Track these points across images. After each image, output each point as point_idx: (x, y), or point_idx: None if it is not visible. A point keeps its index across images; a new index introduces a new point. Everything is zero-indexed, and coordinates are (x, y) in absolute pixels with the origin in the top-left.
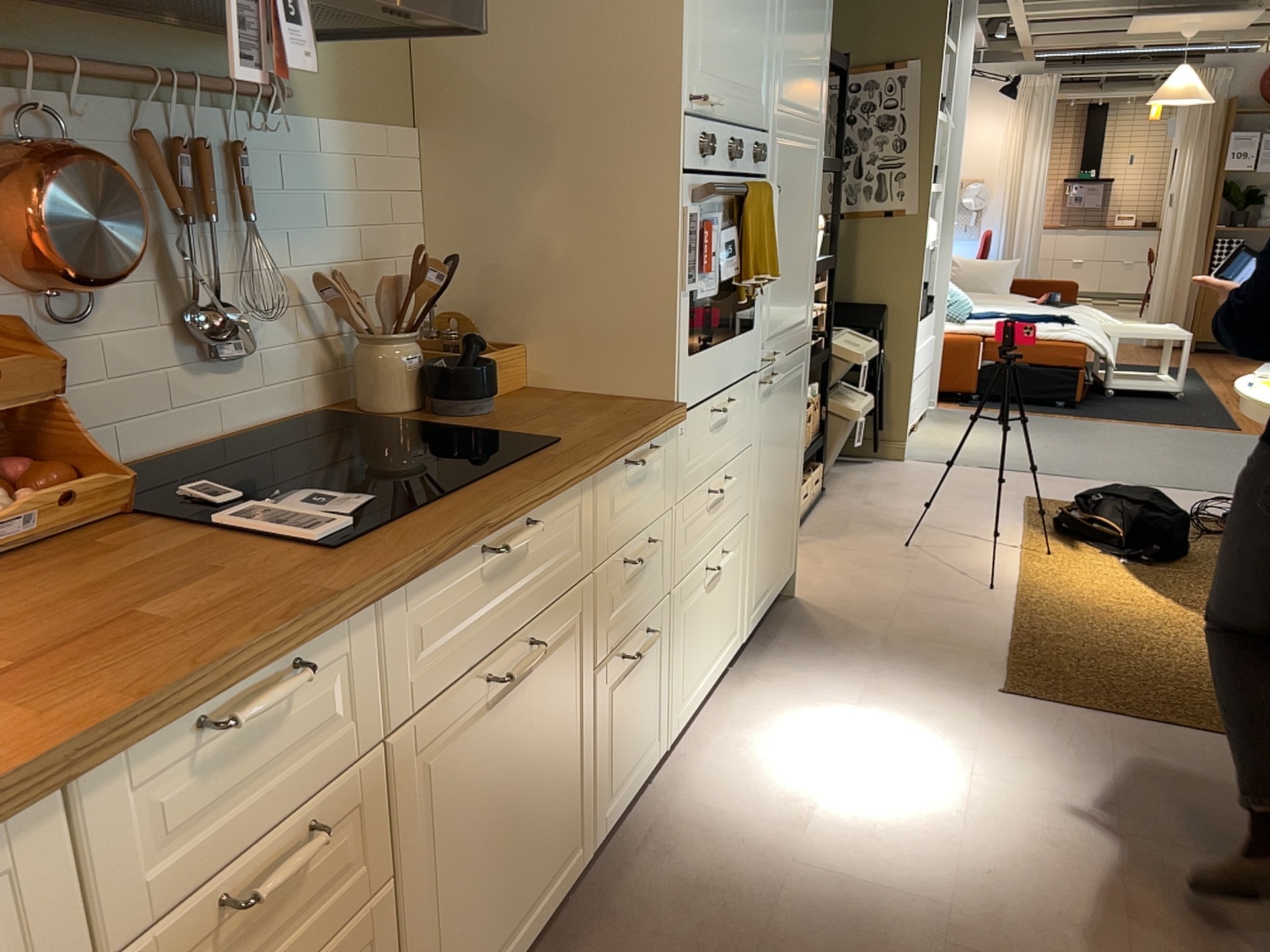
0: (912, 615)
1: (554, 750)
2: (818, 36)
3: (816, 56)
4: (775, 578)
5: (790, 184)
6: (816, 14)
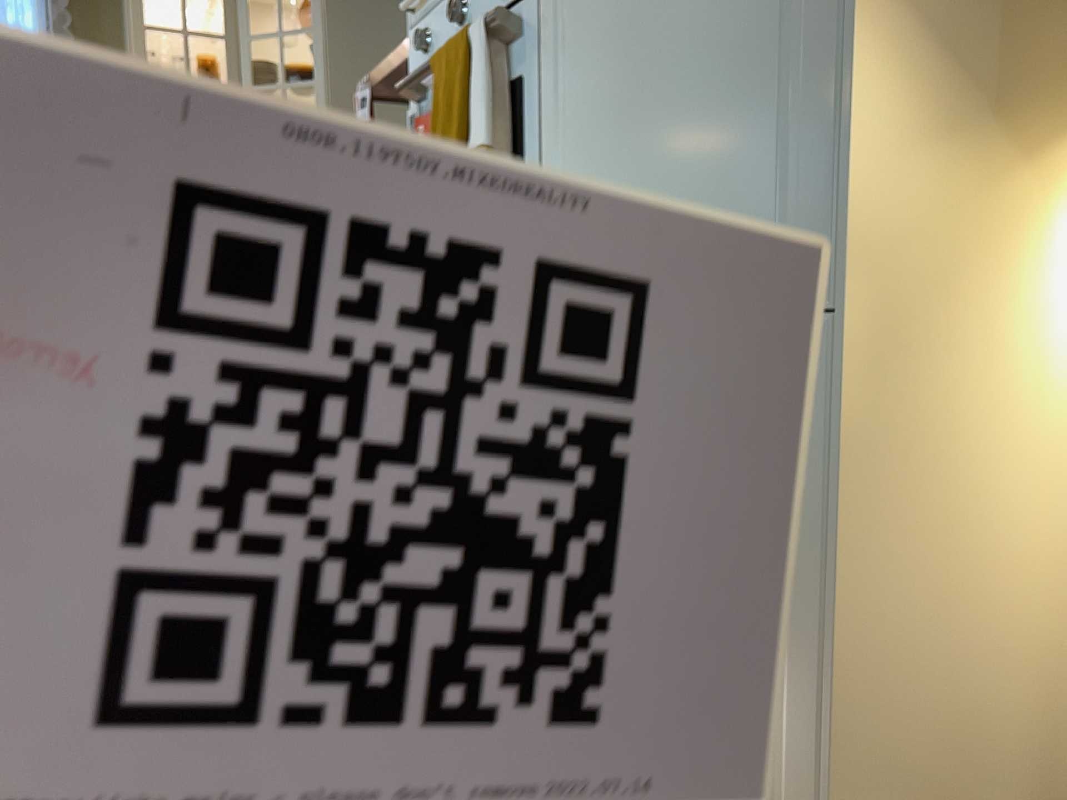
0: None
1: None
2: None
3: None
4: None
5: None
6: None
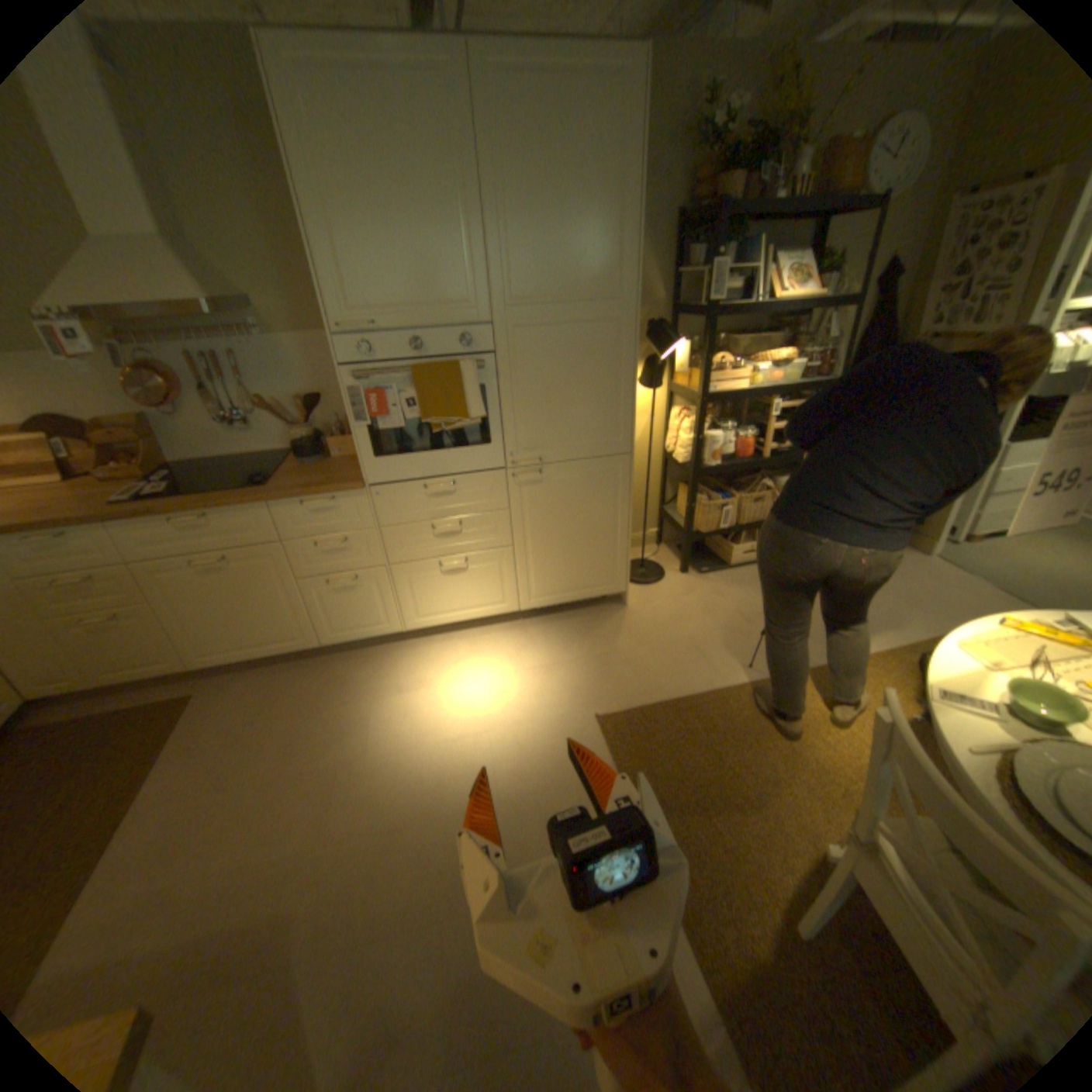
0: (659, 651)
1: (264, 599)
2: (595, 233)
3: (595, 249)
4: (577, 588)
5: (546, 352)
6: (584, 217)
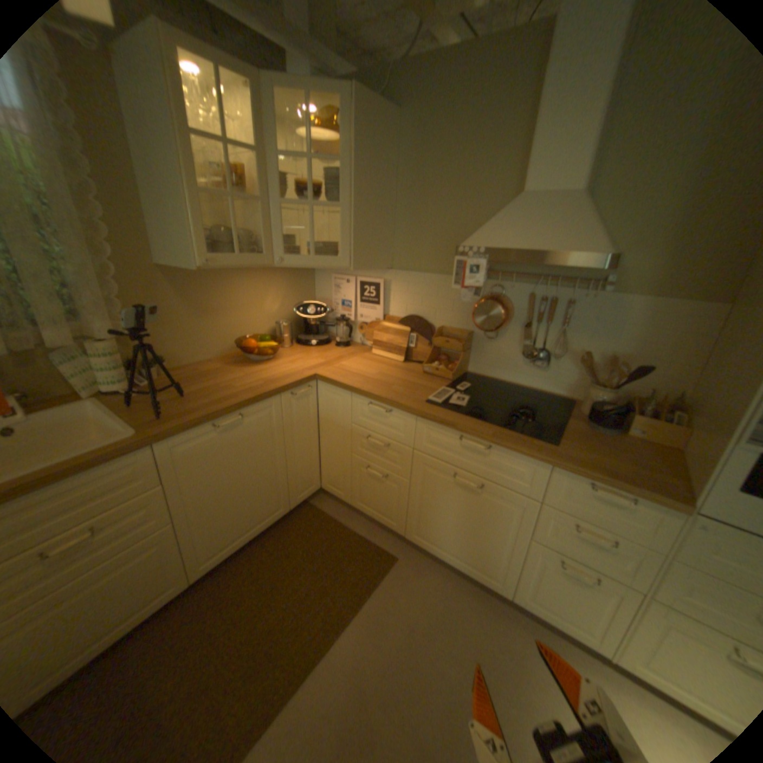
0: None
1: (492, 535)
2: None
3: None
4: None
5: None
6: None
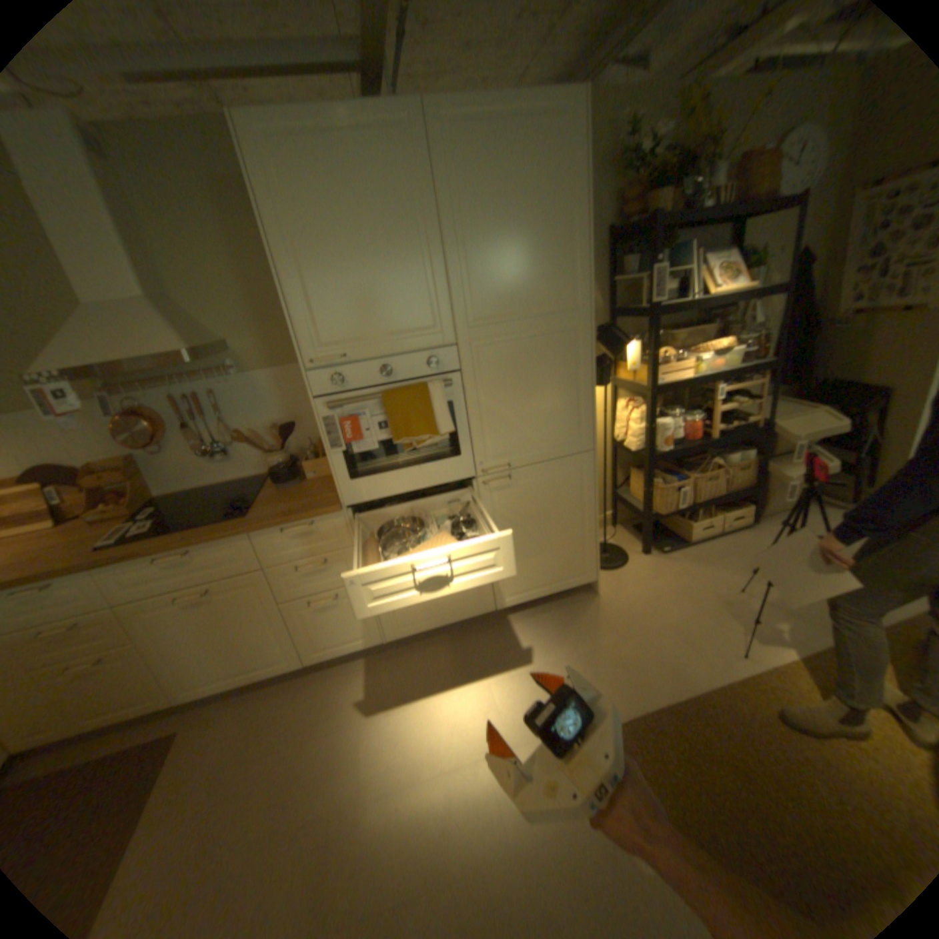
0: (645, 645)
1: (247, 626)
2: (549, 252)
3: (550, 266)
4: (551, 582)
5: (509, 364)
6: (538, 239)
